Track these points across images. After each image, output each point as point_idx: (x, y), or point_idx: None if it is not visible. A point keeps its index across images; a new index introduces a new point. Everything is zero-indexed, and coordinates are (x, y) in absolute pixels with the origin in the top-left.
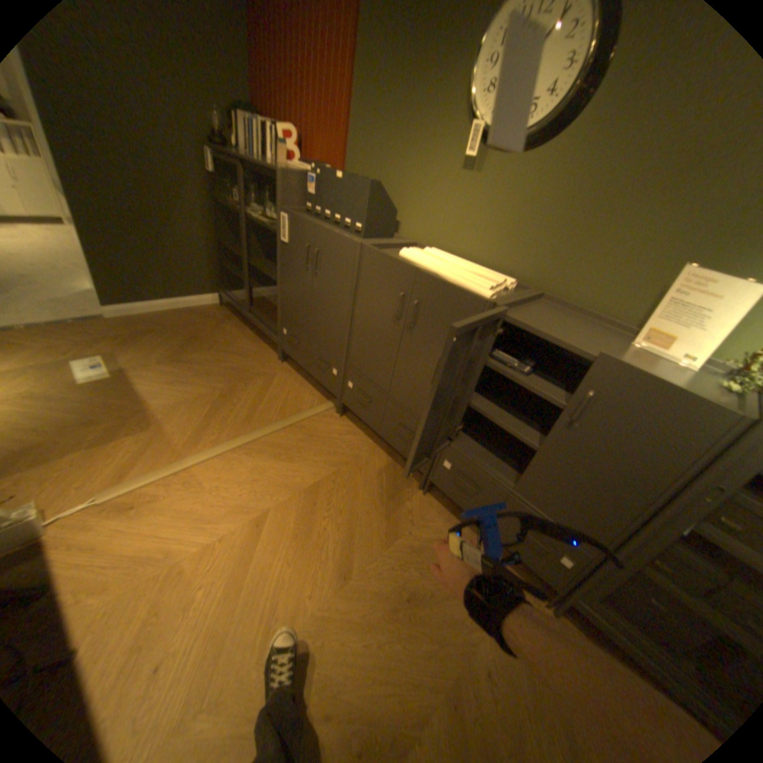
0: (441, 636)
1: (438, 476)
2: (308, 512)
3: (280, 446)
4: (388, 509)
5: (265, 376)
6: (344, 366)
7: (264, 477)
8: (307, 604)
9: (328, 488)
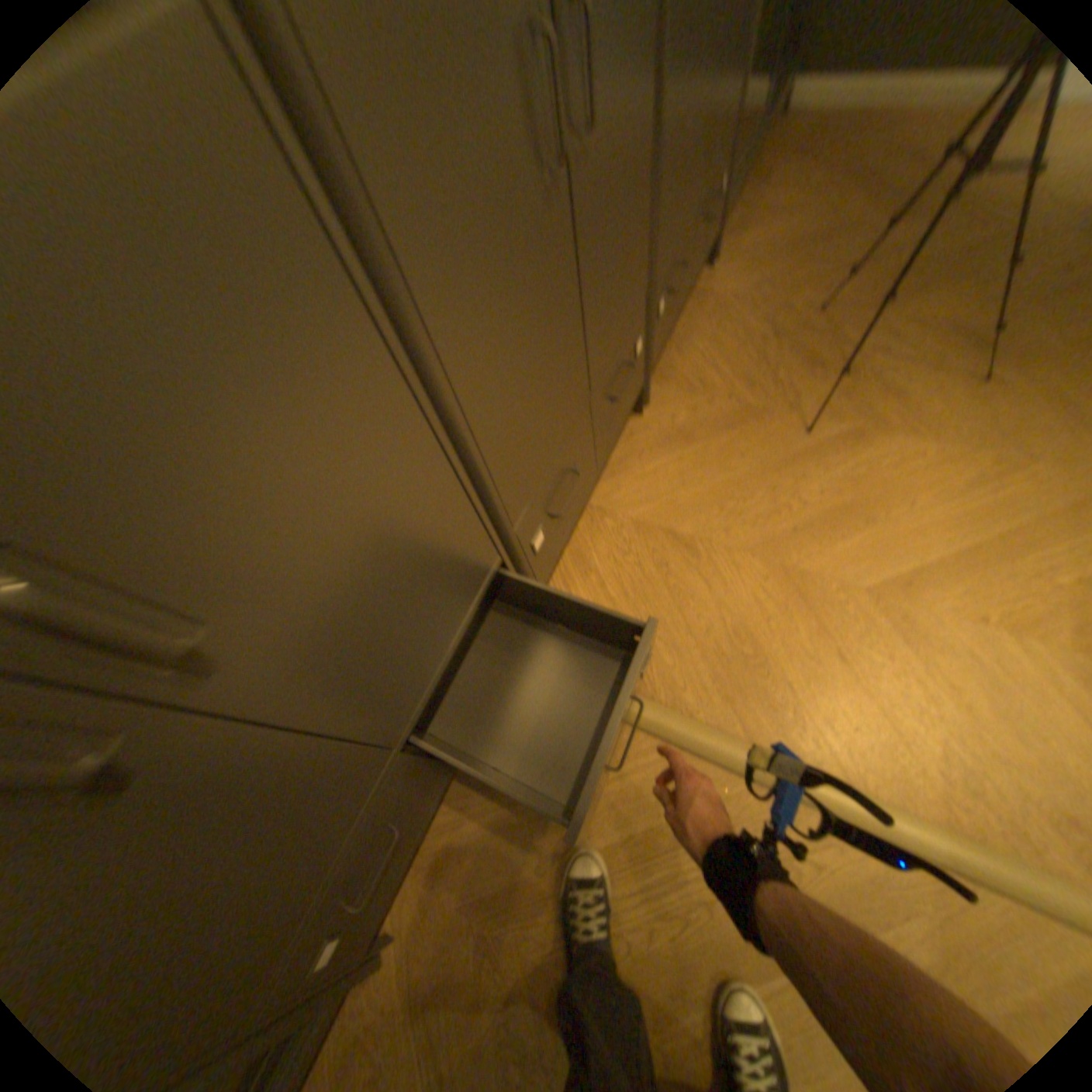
0: (829, 329)
1: (657, 342)
2: (817, 529)
3: (723, 676)
4: (712, 434)
5: (496, 938)
6: (509, 552)
7: (822, 647)
8: (933, 452)
9: (747, 529)
